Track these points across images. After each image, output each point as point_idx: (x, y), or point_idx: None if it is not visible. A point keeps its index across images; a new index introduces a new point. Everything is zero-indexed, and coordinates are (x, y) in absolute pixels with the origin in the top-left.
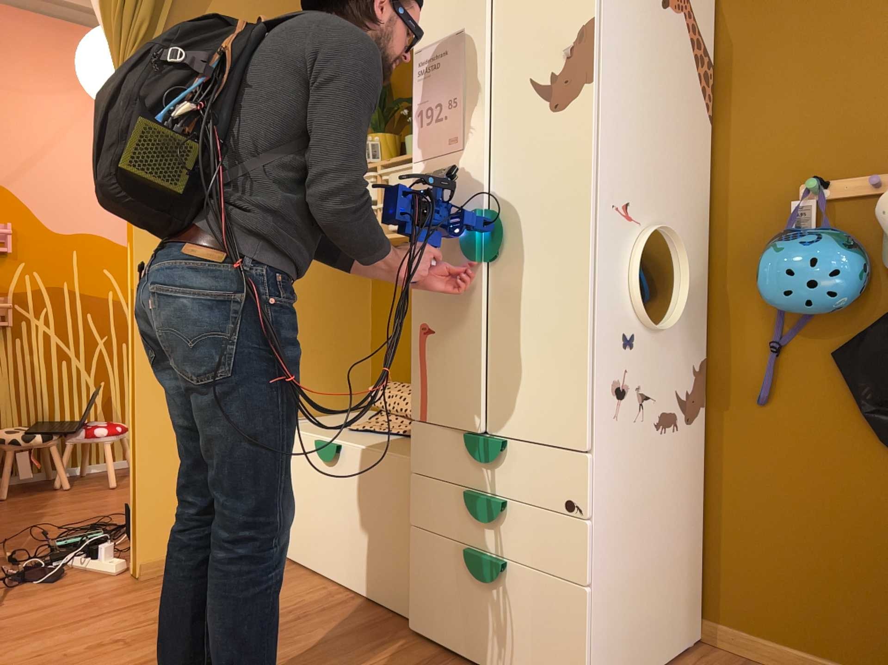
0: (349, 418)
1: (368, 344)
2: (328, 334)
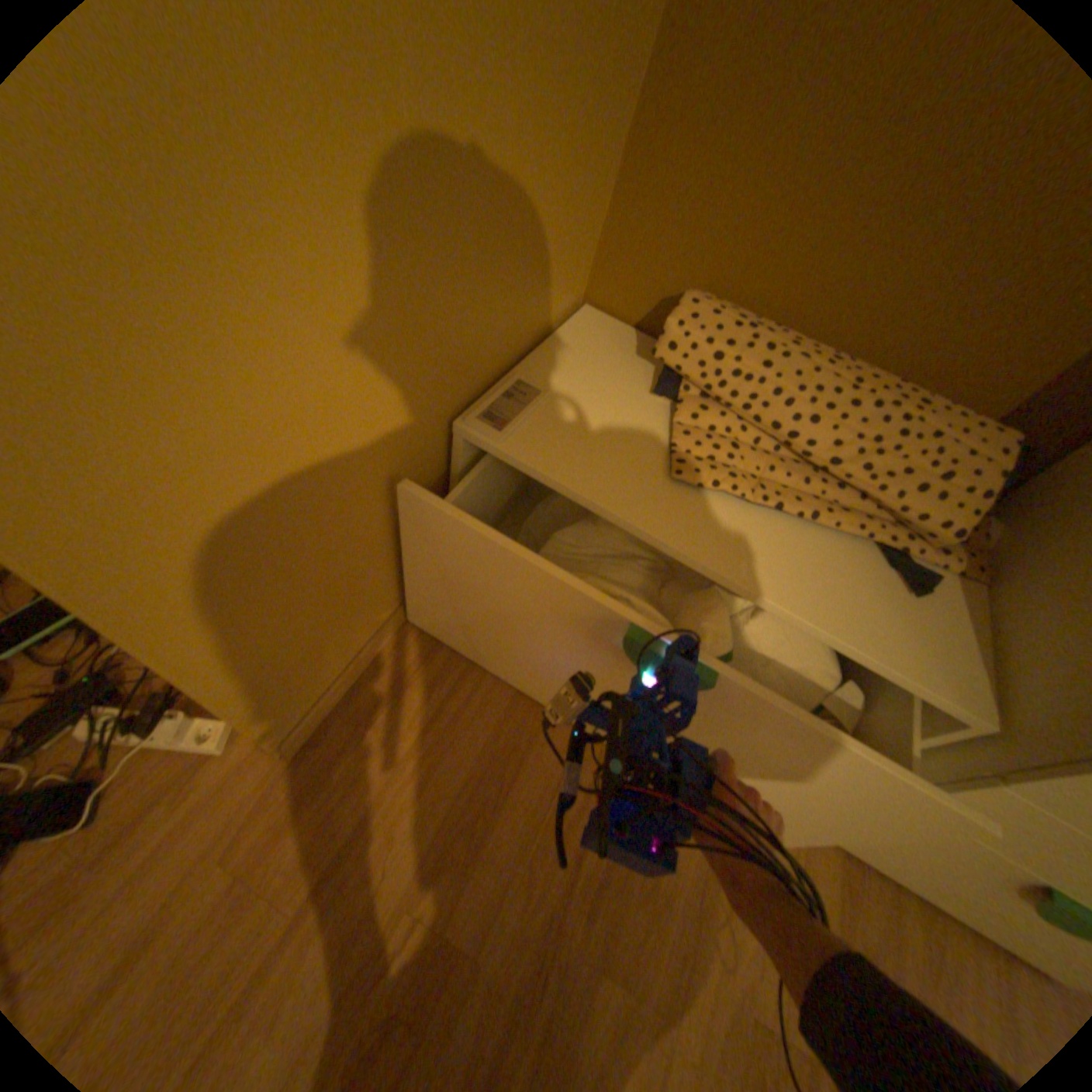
0: (600, 362)
1: (632, 127)
2: (589, 109)
